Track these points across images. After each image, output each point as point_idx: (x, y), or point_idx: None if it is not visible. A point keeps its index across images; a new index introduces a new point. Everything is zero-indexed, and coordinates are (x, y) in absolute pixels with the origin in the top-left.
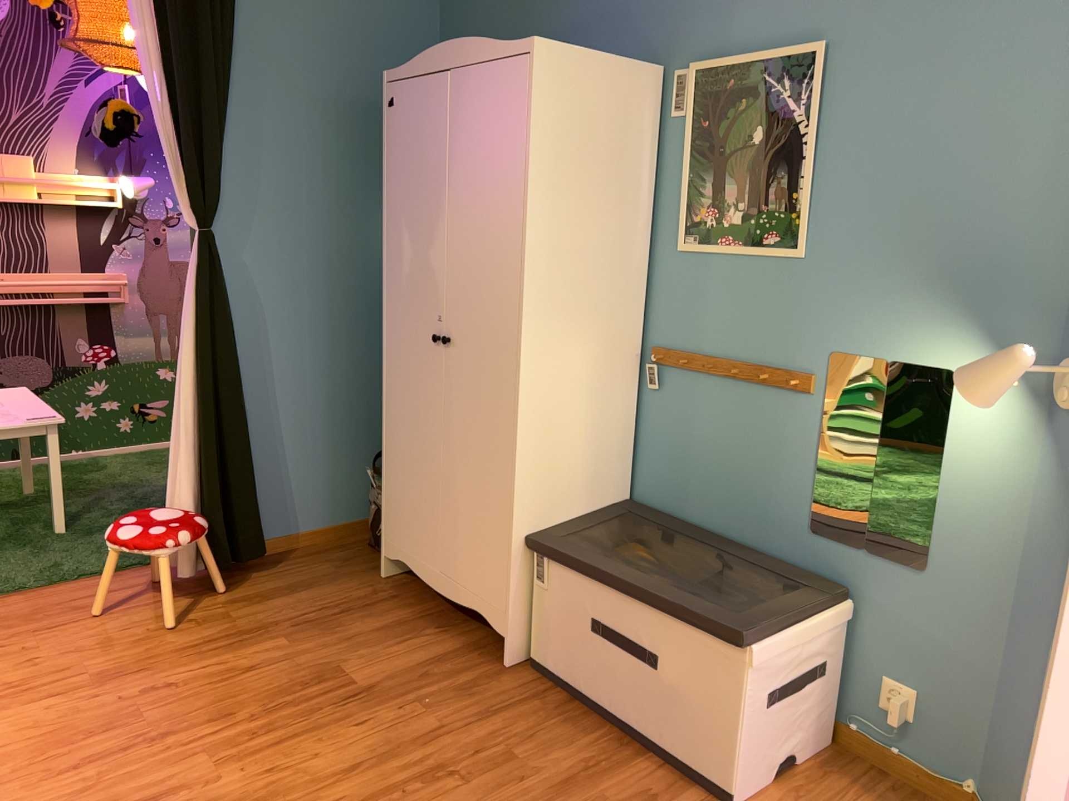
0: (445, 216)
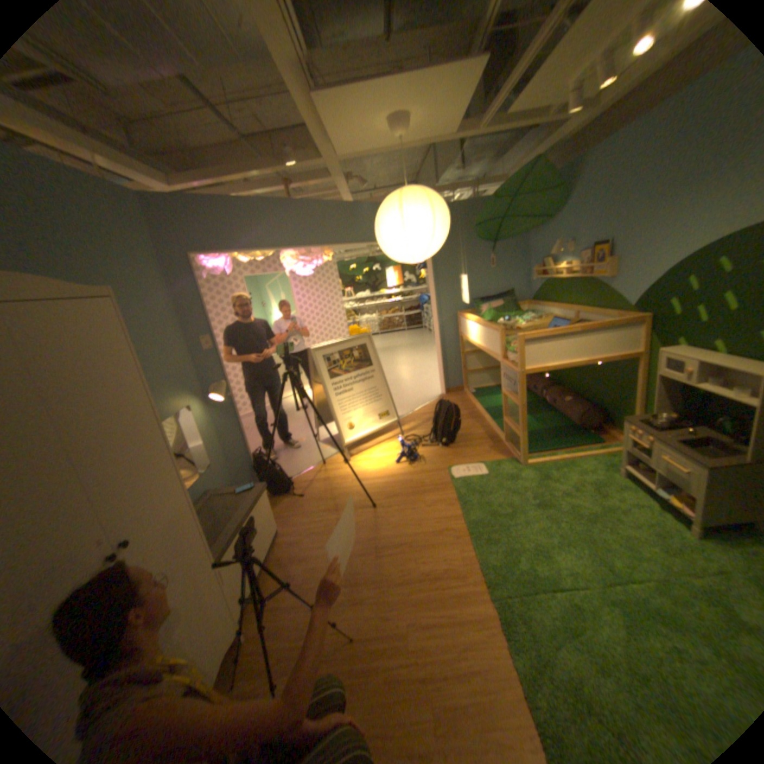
0: (62, 449)
